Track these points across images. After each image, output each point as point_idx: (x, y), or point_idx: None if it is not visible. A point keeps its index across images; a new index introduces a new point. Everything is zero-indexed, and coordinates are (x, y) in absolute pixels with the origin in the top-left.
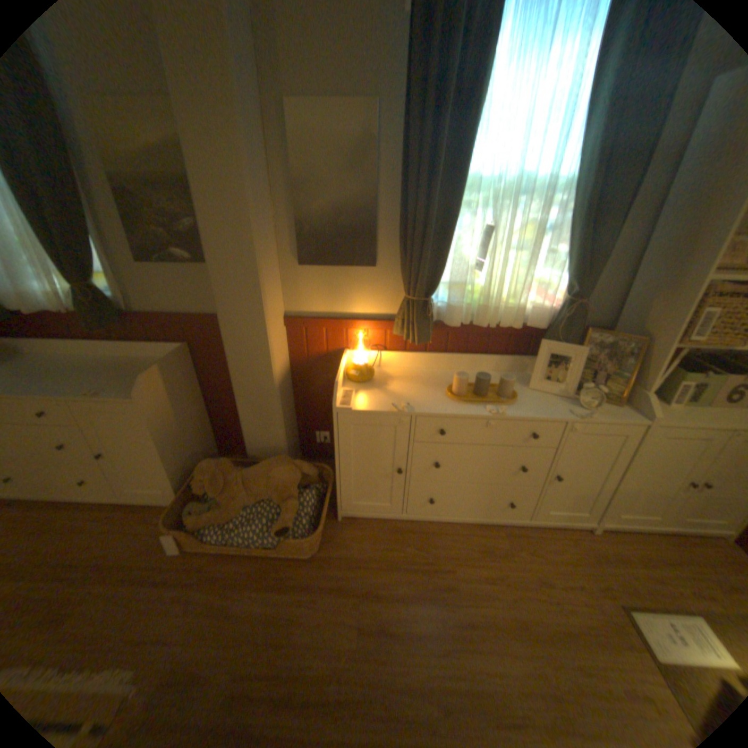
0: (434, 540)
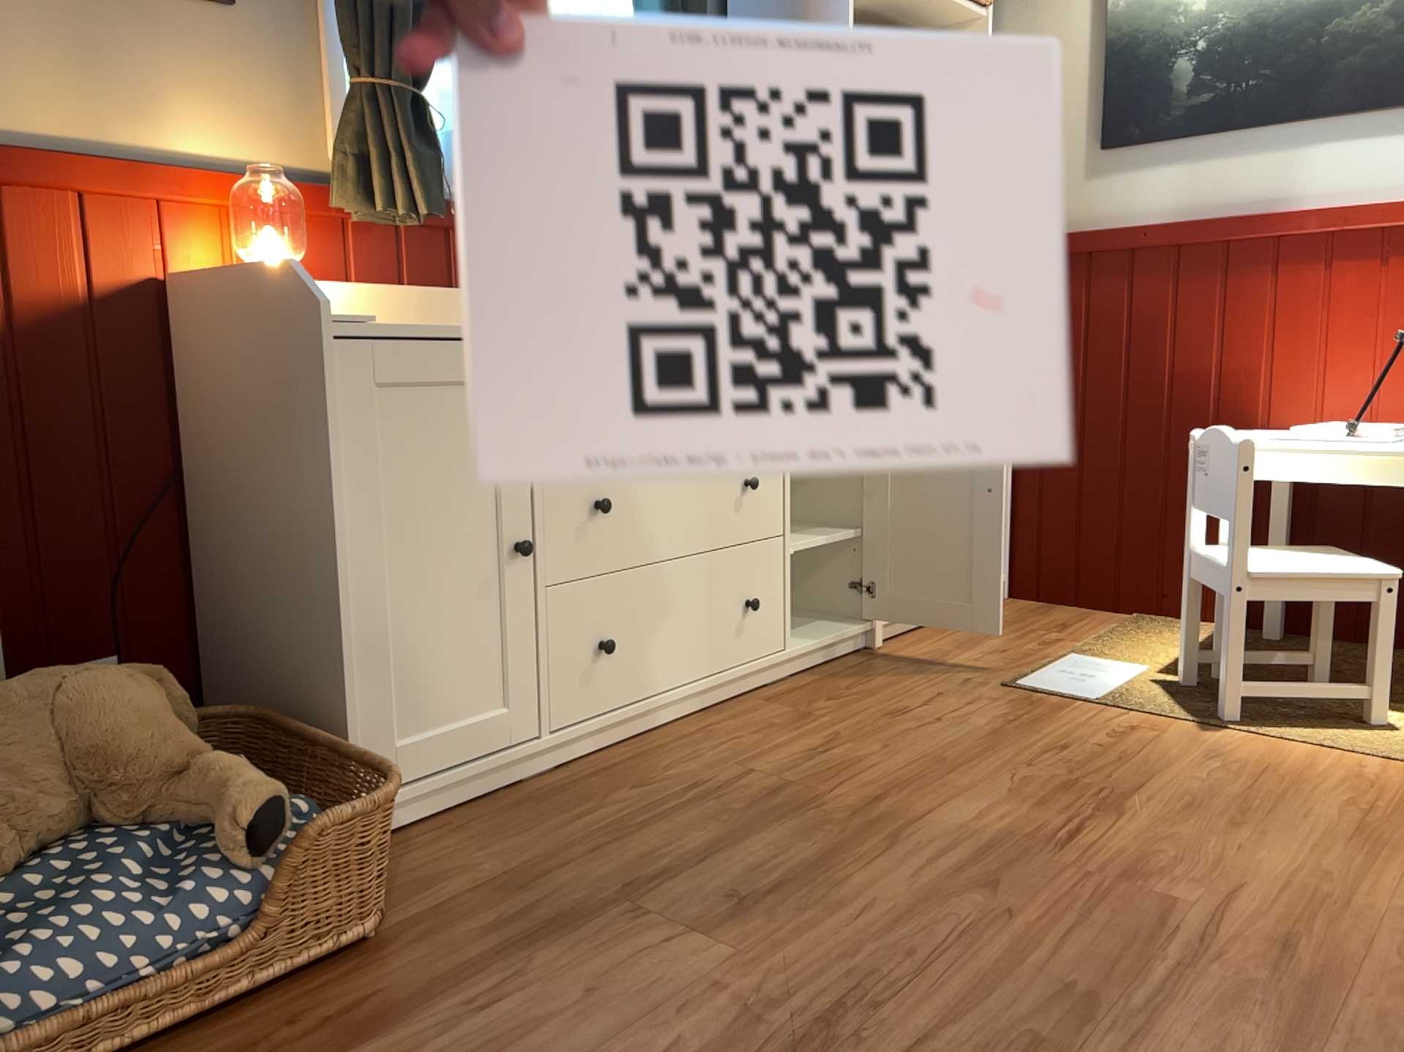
0: (648, 764)
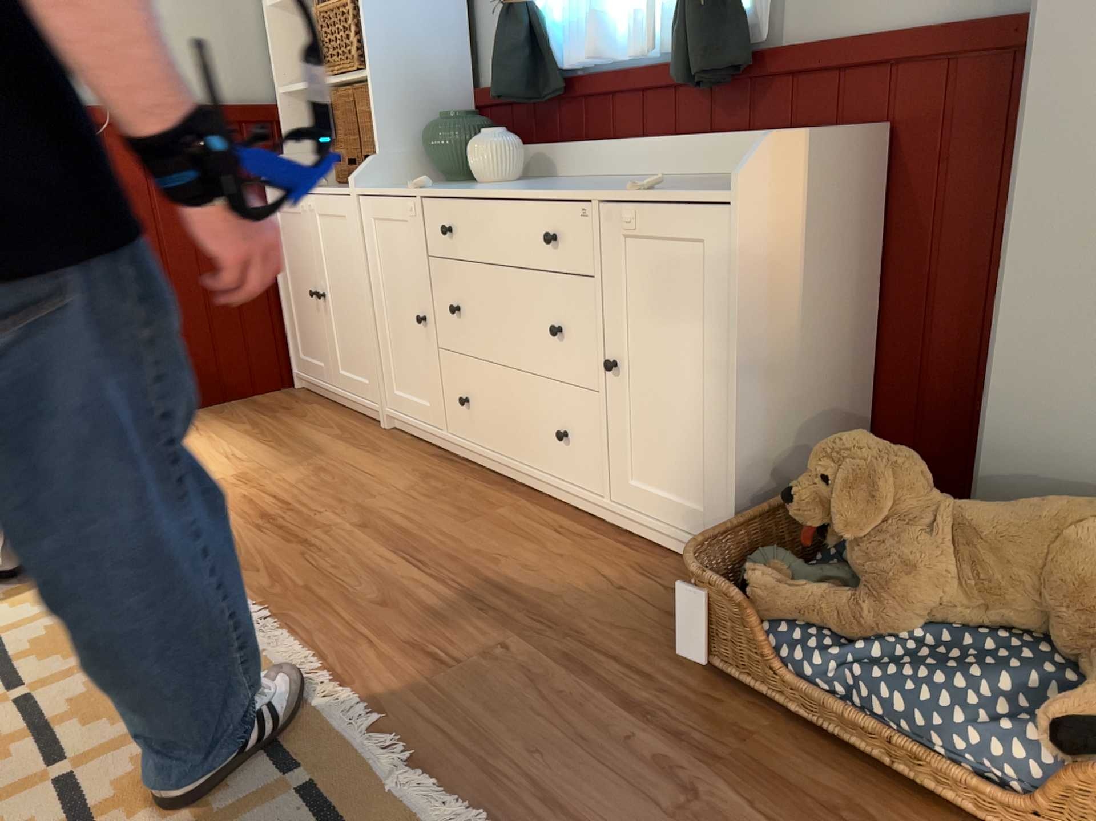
0: None
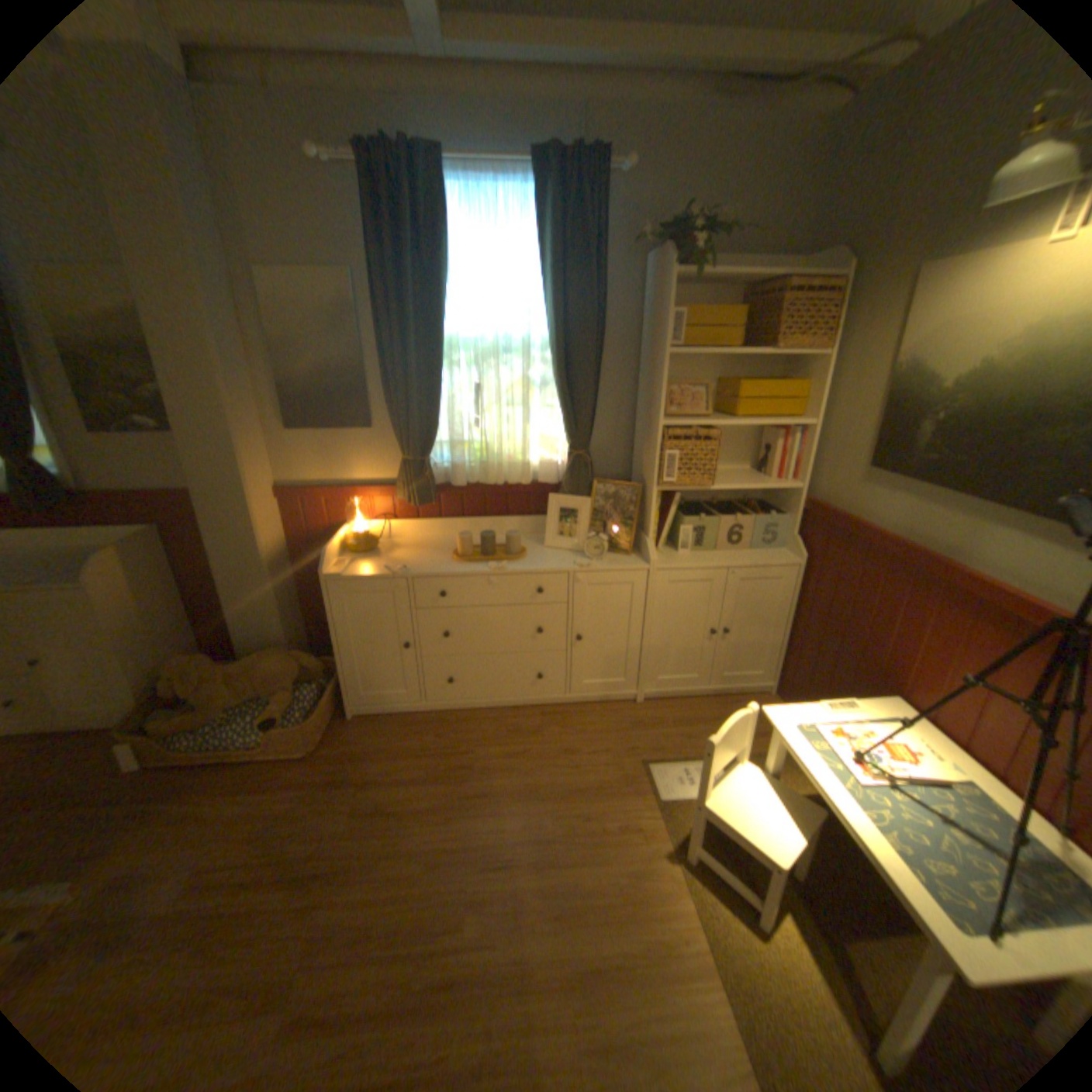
0: (456, 727)
